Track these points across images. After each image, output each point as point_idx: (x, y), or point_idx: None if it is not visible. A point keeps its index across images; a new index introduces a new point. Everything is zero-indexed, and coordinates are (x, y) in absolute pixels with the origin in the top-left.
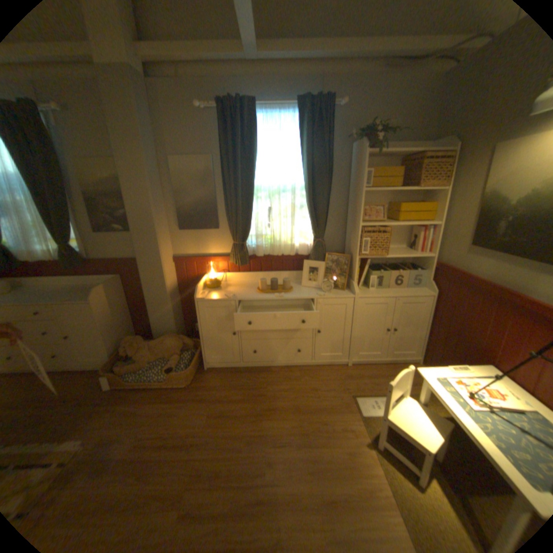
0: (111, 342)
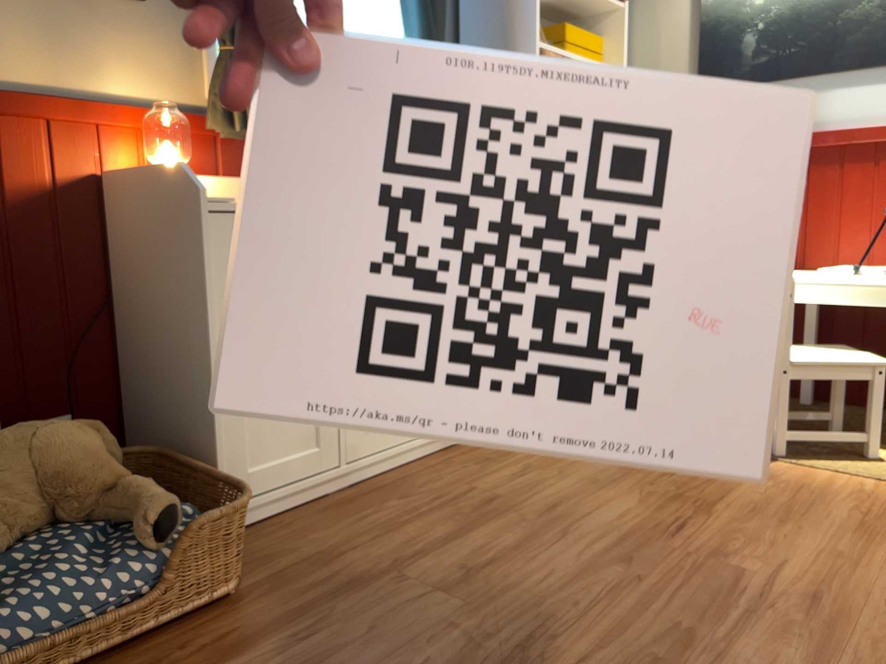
0: None
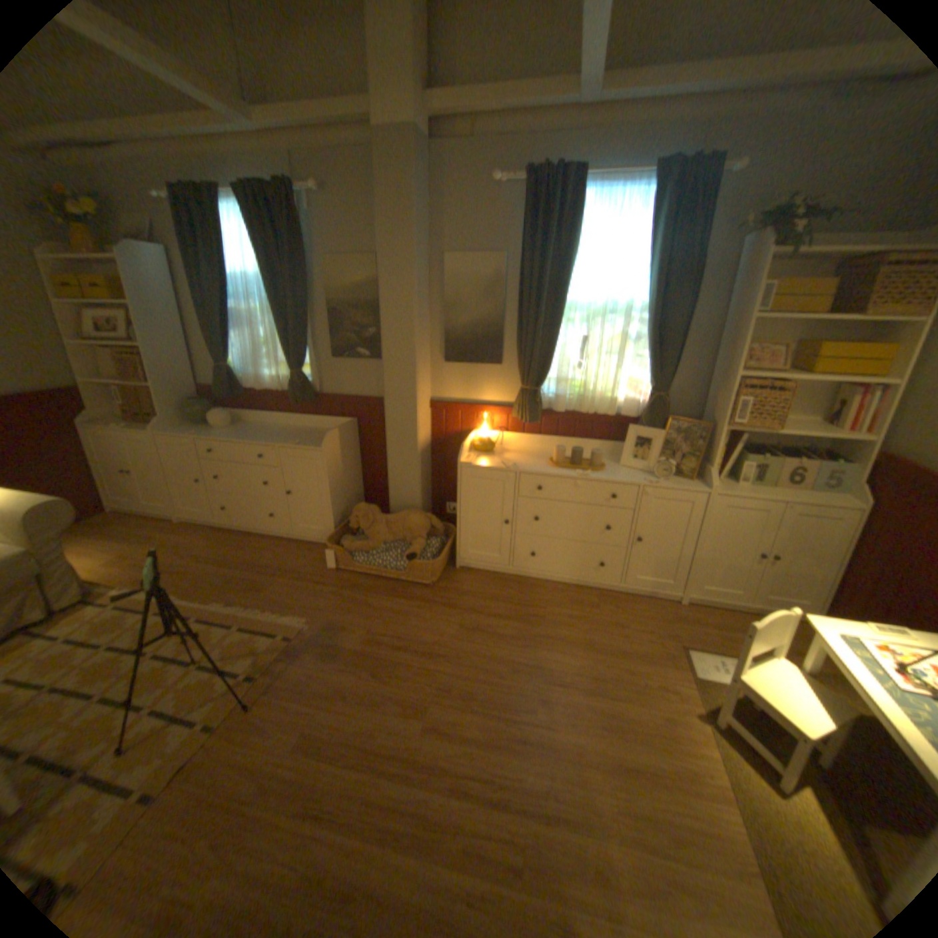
0: (339, 508)
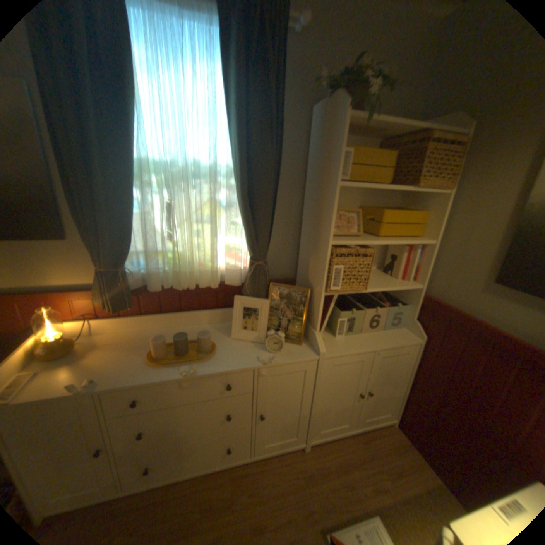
0: None
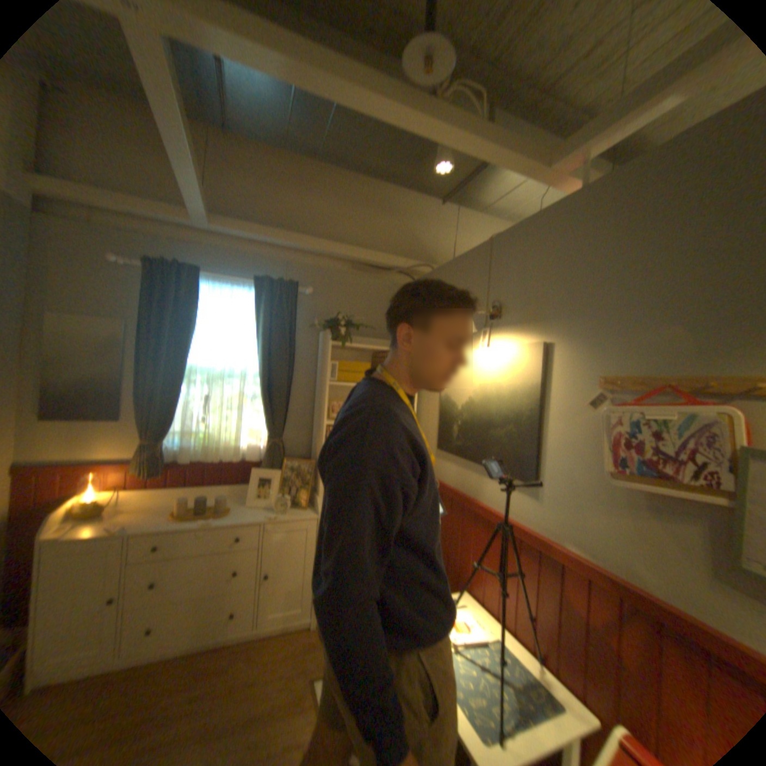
0: None
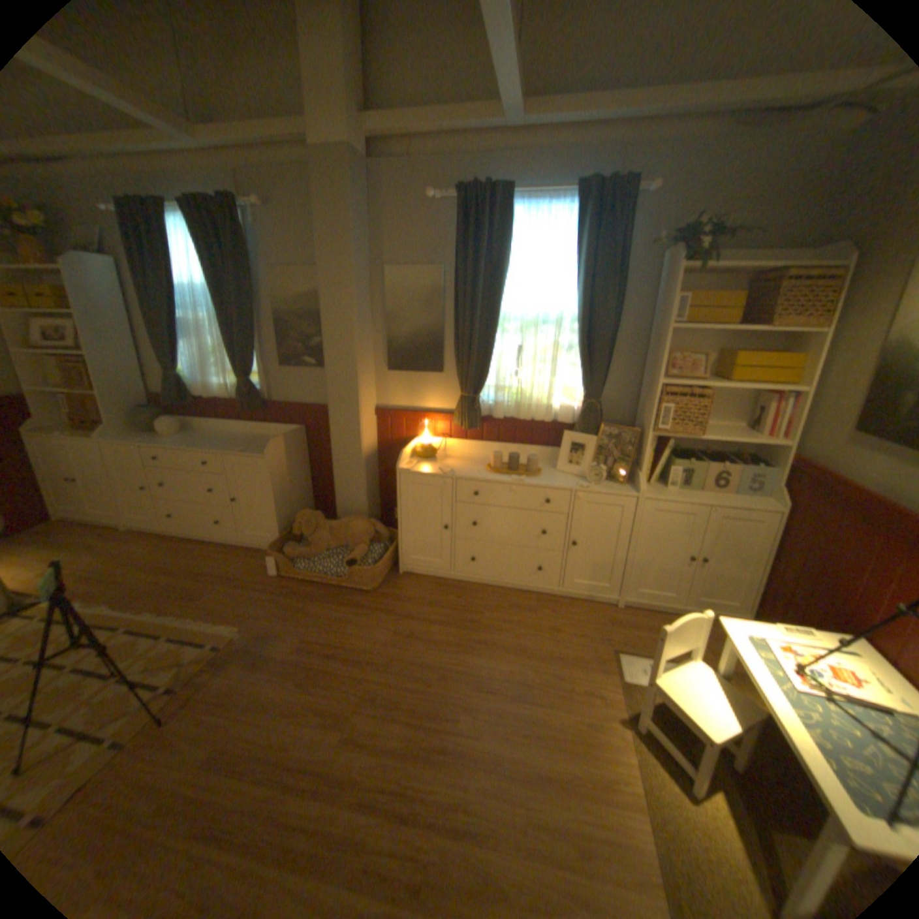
0: (285, 515)
